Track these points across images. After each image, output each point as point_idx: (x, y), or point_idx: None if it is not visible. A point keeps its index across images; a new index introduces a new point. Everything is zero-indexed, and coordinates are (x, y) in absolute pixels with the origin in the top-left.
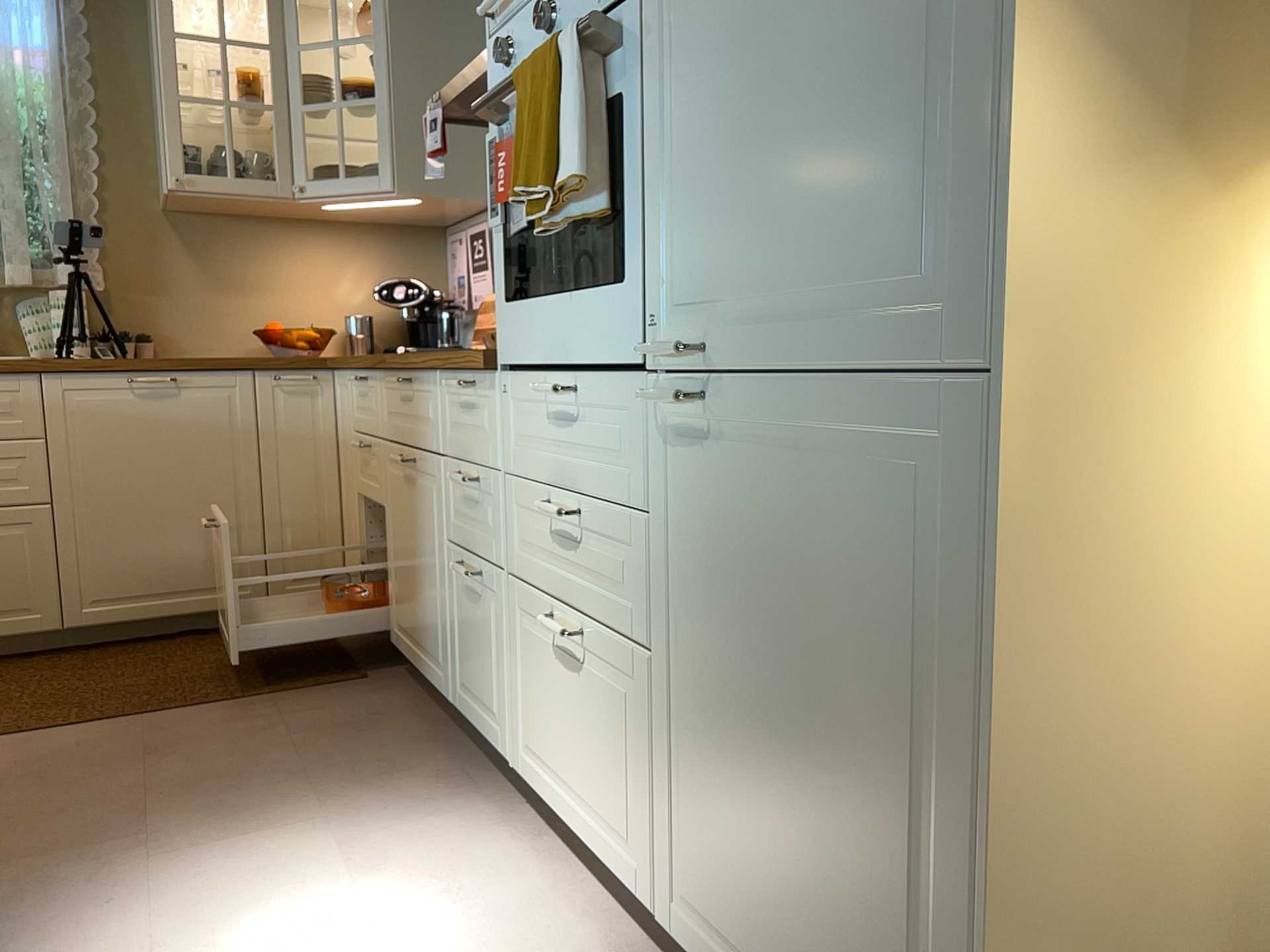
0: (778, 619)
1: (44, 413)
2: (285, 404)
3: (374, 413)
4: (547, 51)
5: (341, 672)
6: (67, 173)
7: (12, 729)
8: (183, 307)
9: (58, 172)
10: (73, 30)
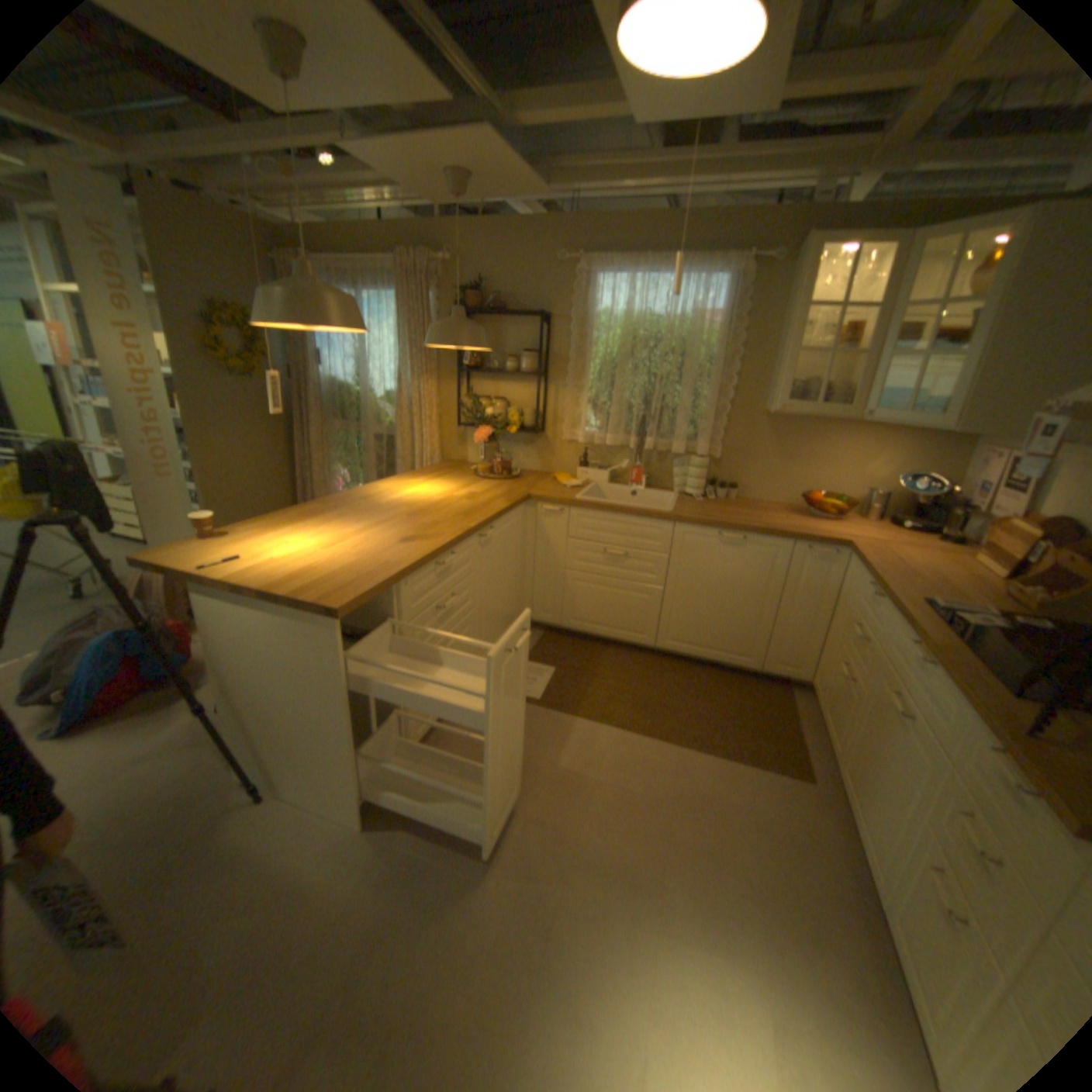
0: None
1: (672, 542)
2: (810, 565)
3: (881, 626)
4: None
5: (797, 765)
6: (716, 390)
7: (620, 722)
8: (760, 470)
9: (712, 390)
10: (743, 296)
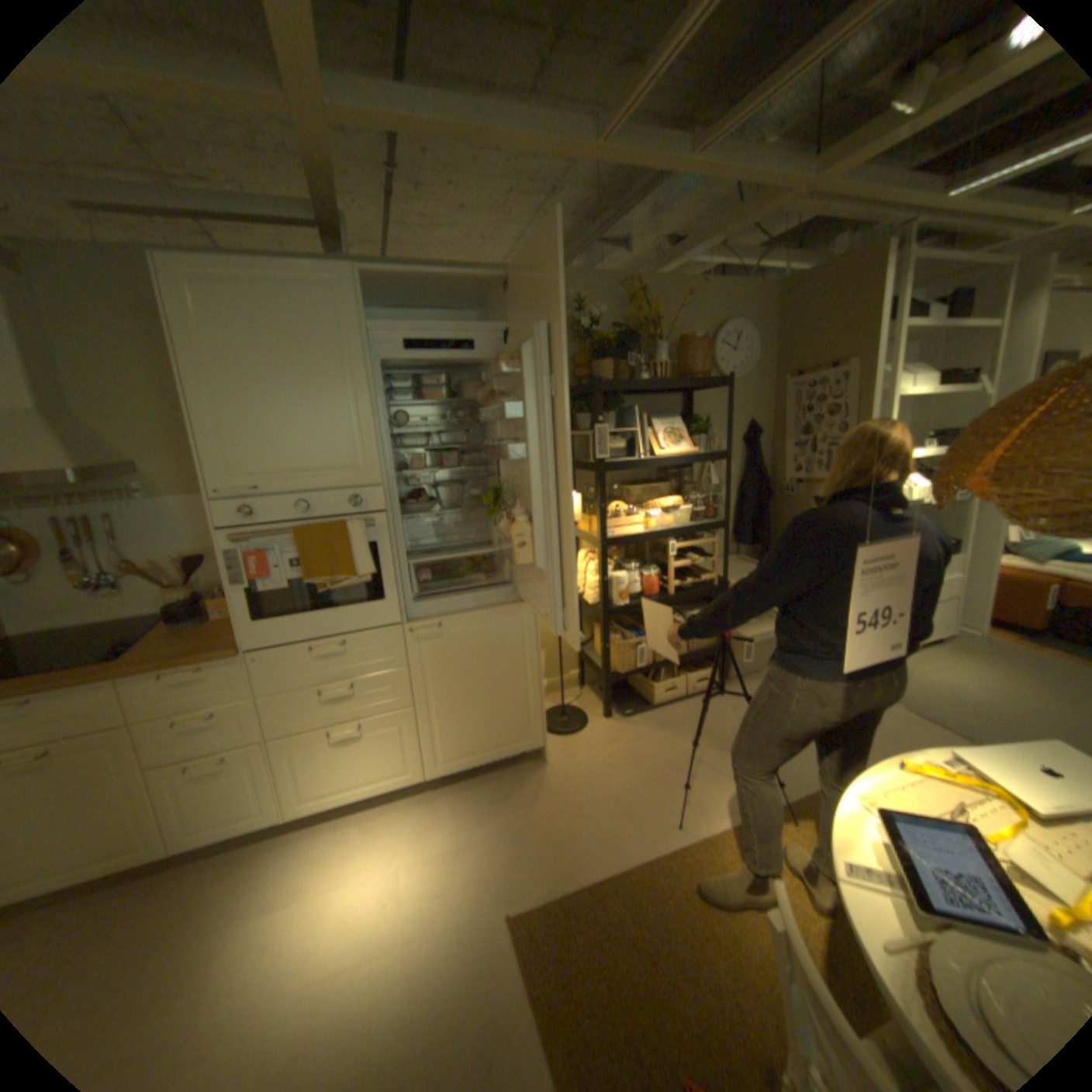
0: (471, 667)
1: None
2: None
3: None
4: (330, 528)
5: None
6: None
7: None
8: None
9: None
10: None
